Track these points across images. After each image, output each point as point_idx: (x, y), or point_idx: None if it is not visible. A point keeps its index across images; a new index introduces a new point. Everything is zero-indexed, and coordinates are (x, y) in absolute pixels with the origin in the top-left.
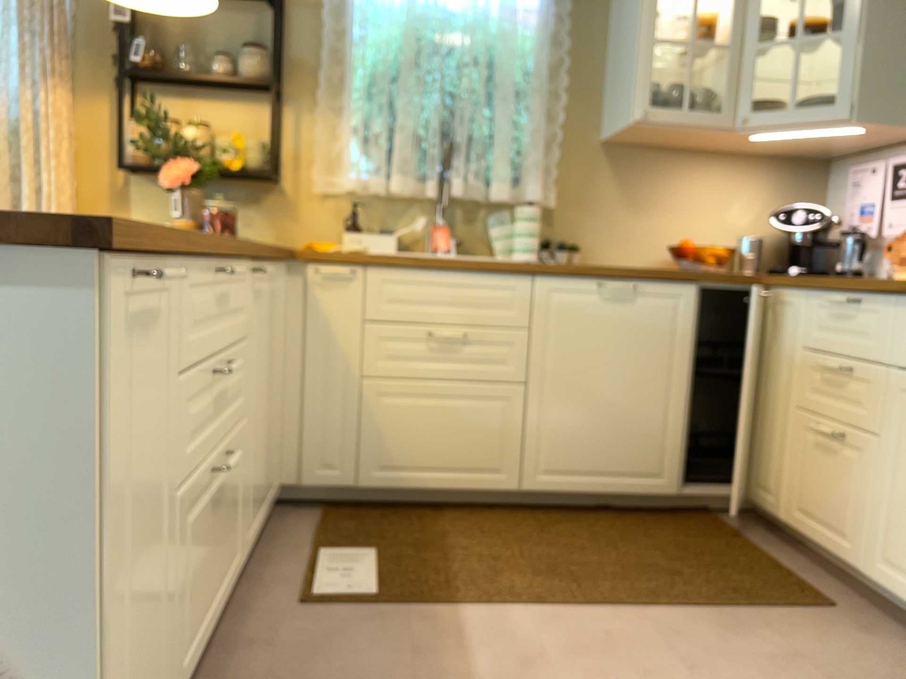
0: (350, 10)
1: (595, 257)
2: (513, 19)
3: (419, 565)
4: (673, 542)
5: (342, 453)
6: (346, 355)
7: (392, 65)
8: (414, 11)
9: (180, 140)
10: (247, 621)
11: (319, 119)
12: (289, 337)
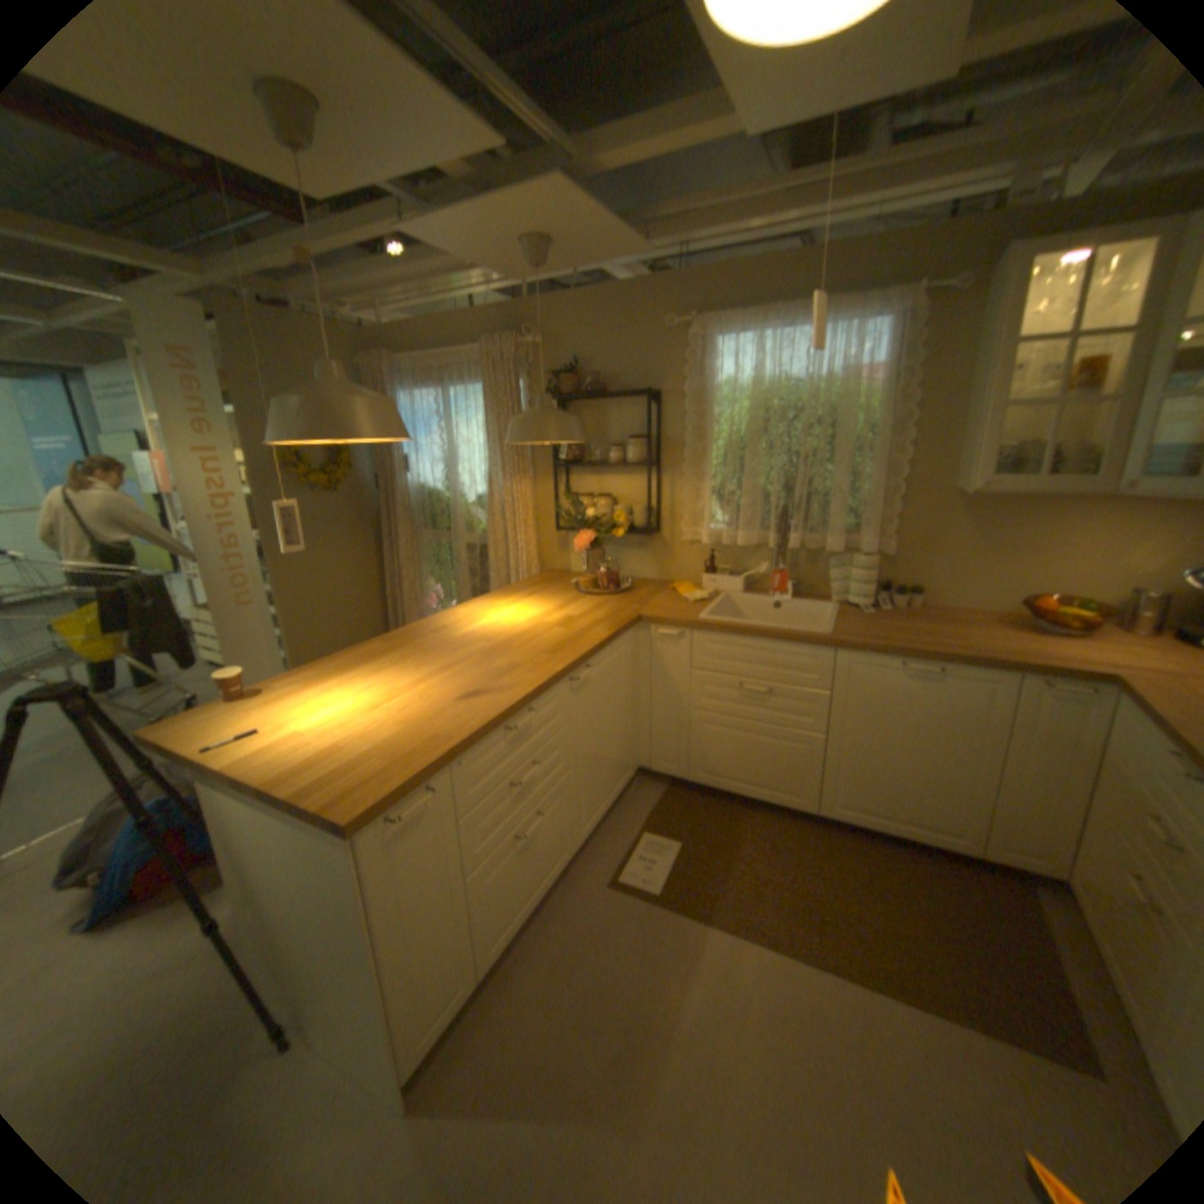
0: (707, 394)
1: (940, 598)
2: (855, 382)
3: (704, 872)
4: (953, 911)
5: (677, 756)
6: (678, 691)
7: (742, 435)
8: (758, 390)
9: (583, 519)
10: (573, 891)
11: (683, 487)
12: (640, 673)
